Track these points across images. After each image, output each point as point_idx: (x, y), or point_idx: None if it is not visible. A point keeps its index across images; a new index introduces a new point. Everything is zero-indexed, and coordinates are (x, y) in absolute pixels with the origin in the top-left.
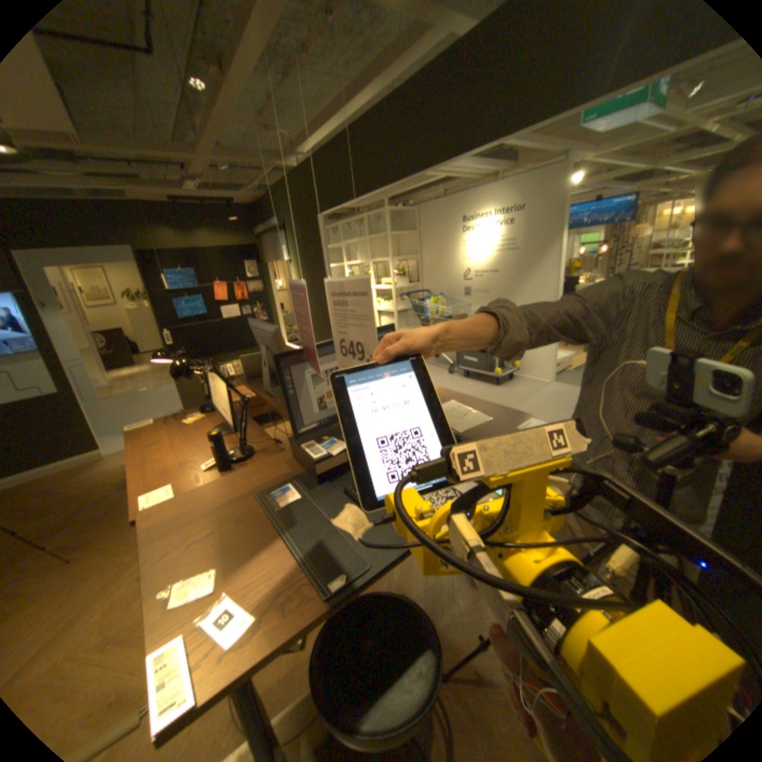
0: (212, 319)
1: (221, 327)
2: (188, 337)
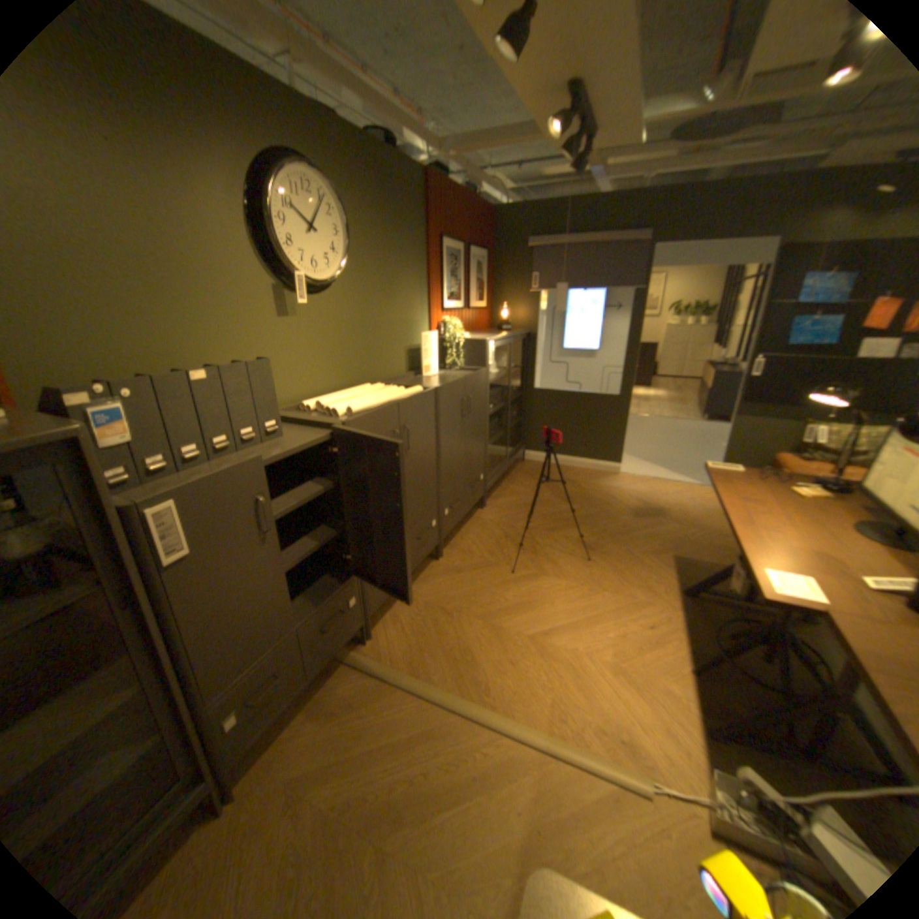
0: (838, 356)
1: (845, 370)
2: (785, 373)
